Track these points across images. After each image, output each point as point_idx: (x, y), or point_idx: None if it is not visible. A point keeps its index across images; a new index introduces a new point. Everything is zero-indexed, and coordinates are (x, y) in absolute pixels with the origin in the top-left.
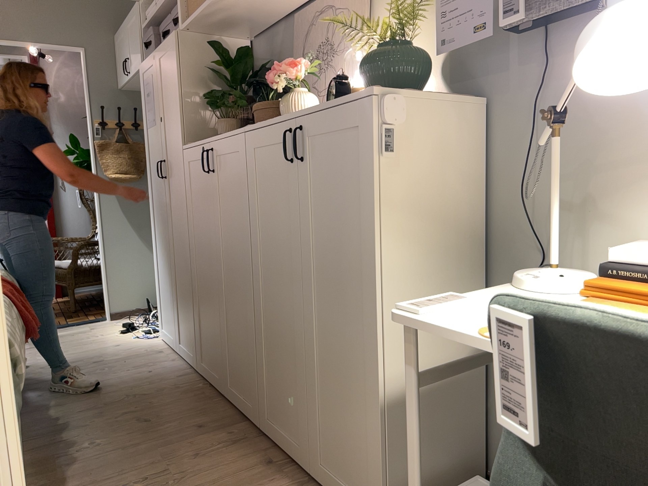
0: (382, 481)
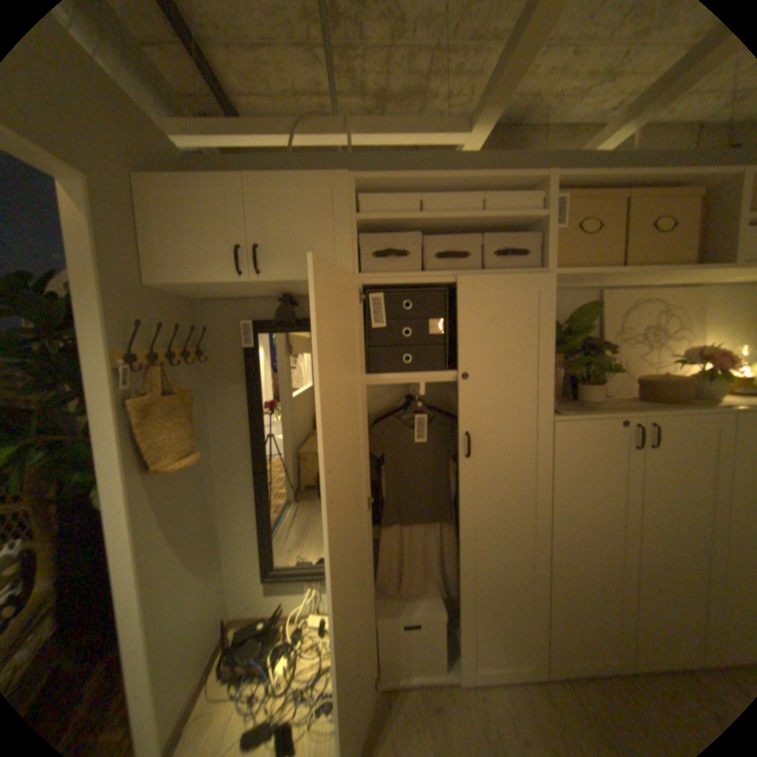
0: None
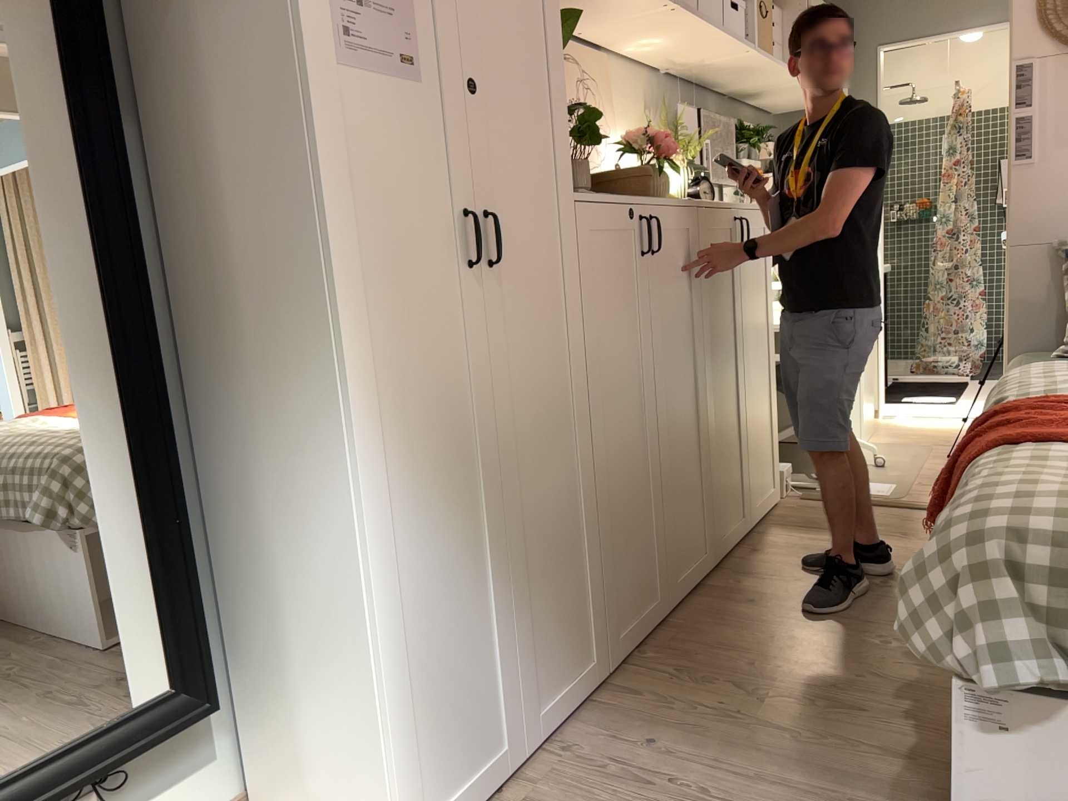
0: (779, 455)
